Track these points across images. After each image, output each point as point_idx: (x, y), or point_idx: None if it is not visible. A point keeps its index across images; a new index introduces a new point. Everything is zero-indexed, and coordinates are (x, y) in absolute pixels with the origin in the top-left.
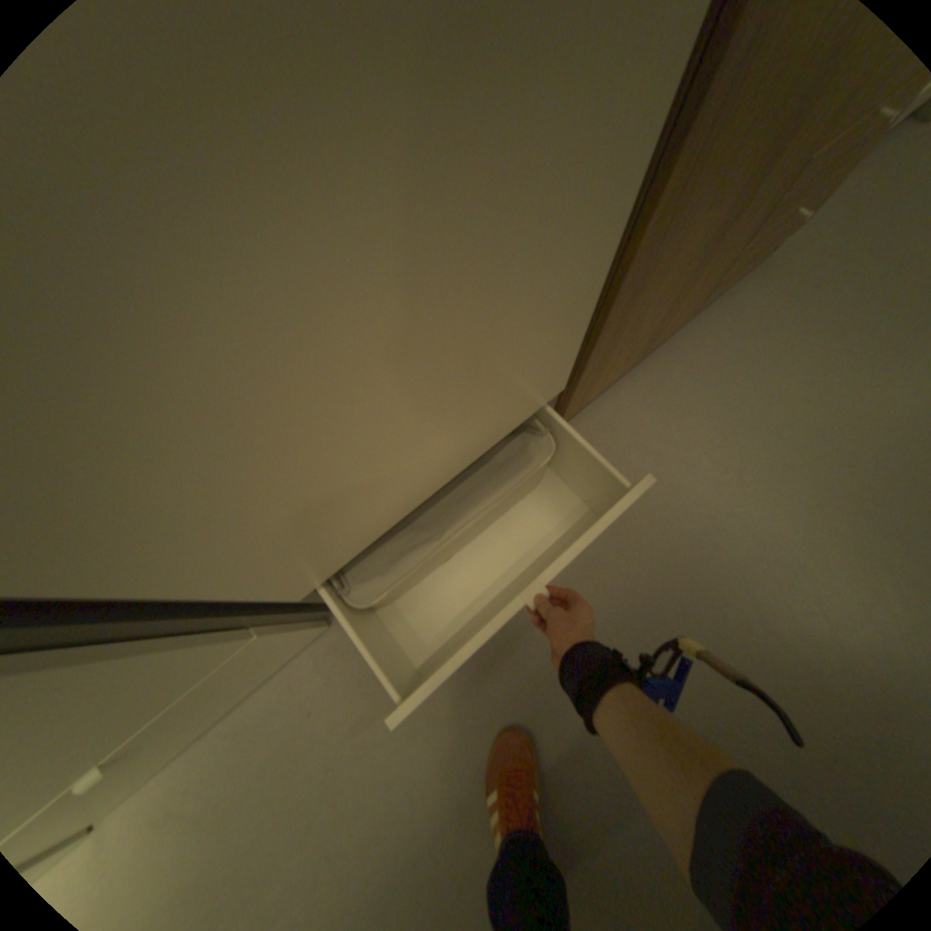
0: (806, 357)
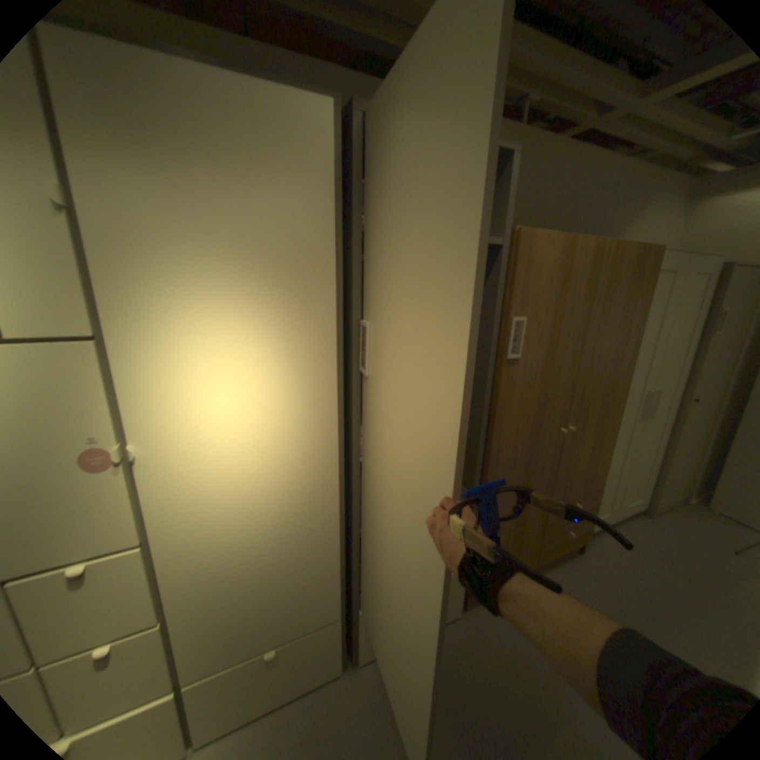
0: (603, 609)
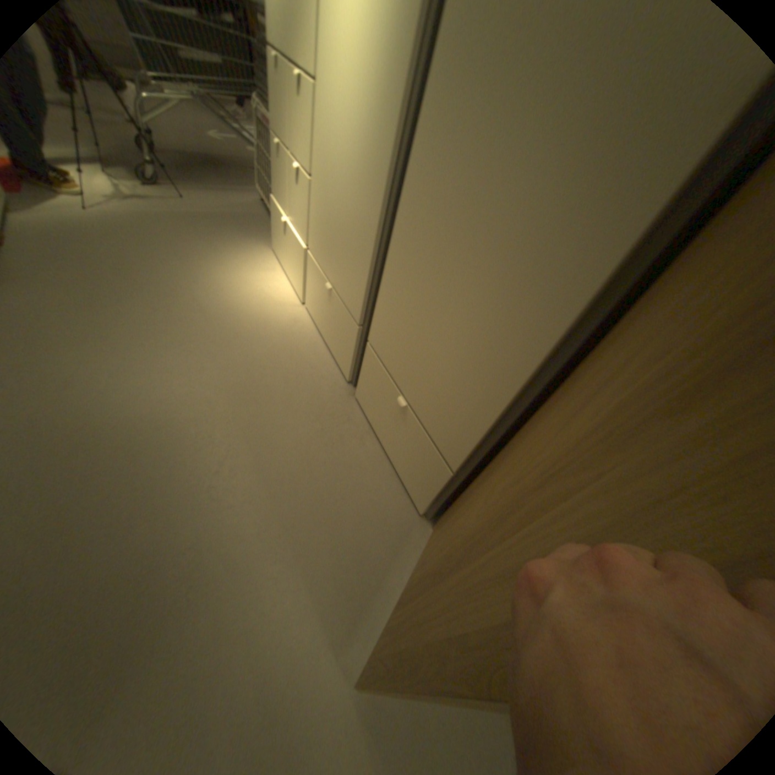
0: None
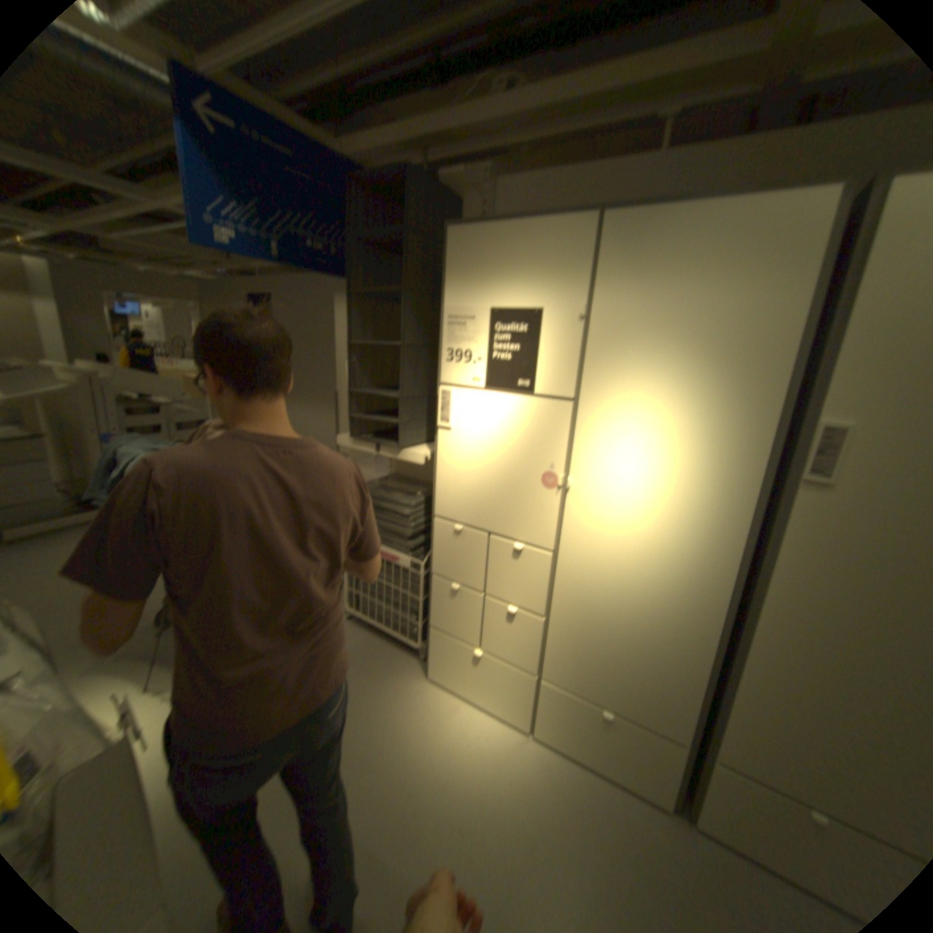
0: None
